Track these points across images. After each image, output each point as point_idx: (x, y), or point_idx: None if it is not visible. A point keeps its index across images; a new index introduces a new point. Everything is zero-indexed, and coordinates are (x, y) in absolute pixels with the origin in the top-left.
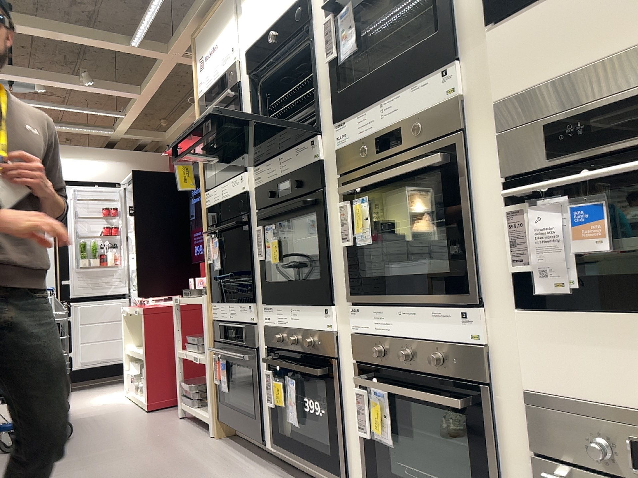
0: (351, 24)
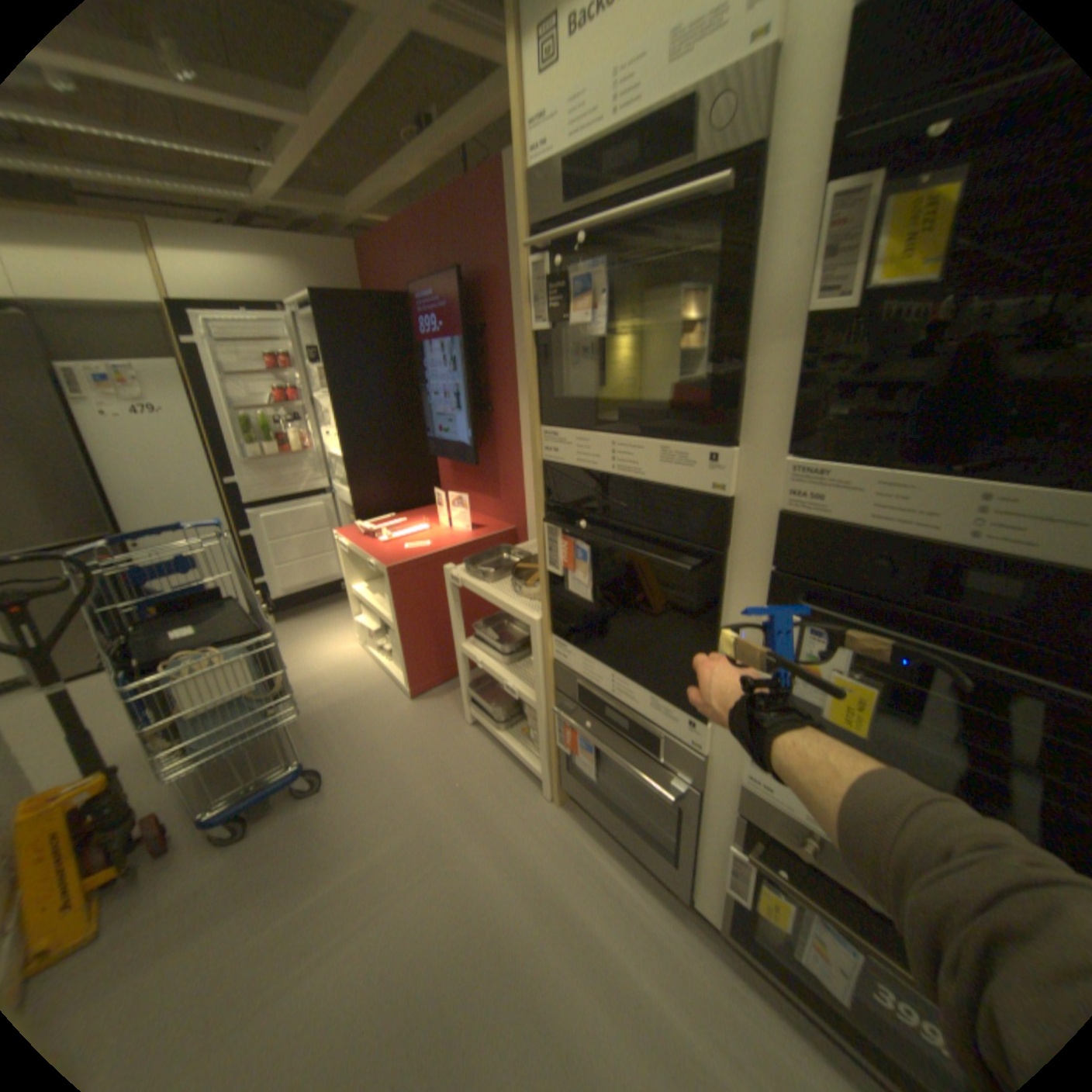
0: None
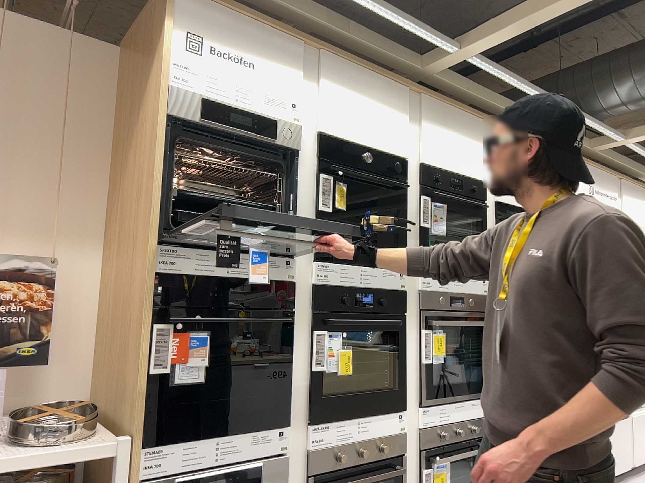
0: (439, 219)
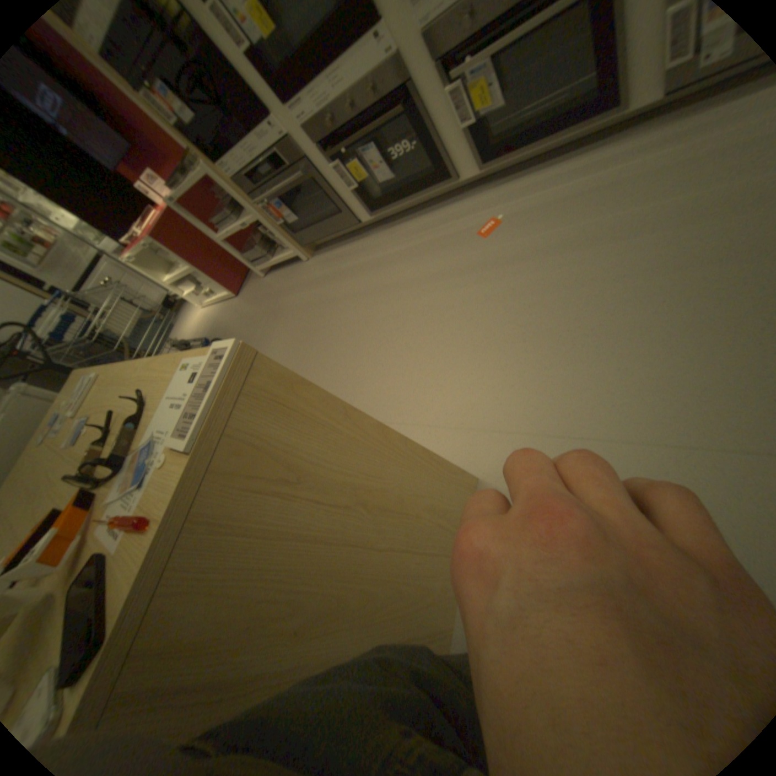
0: None
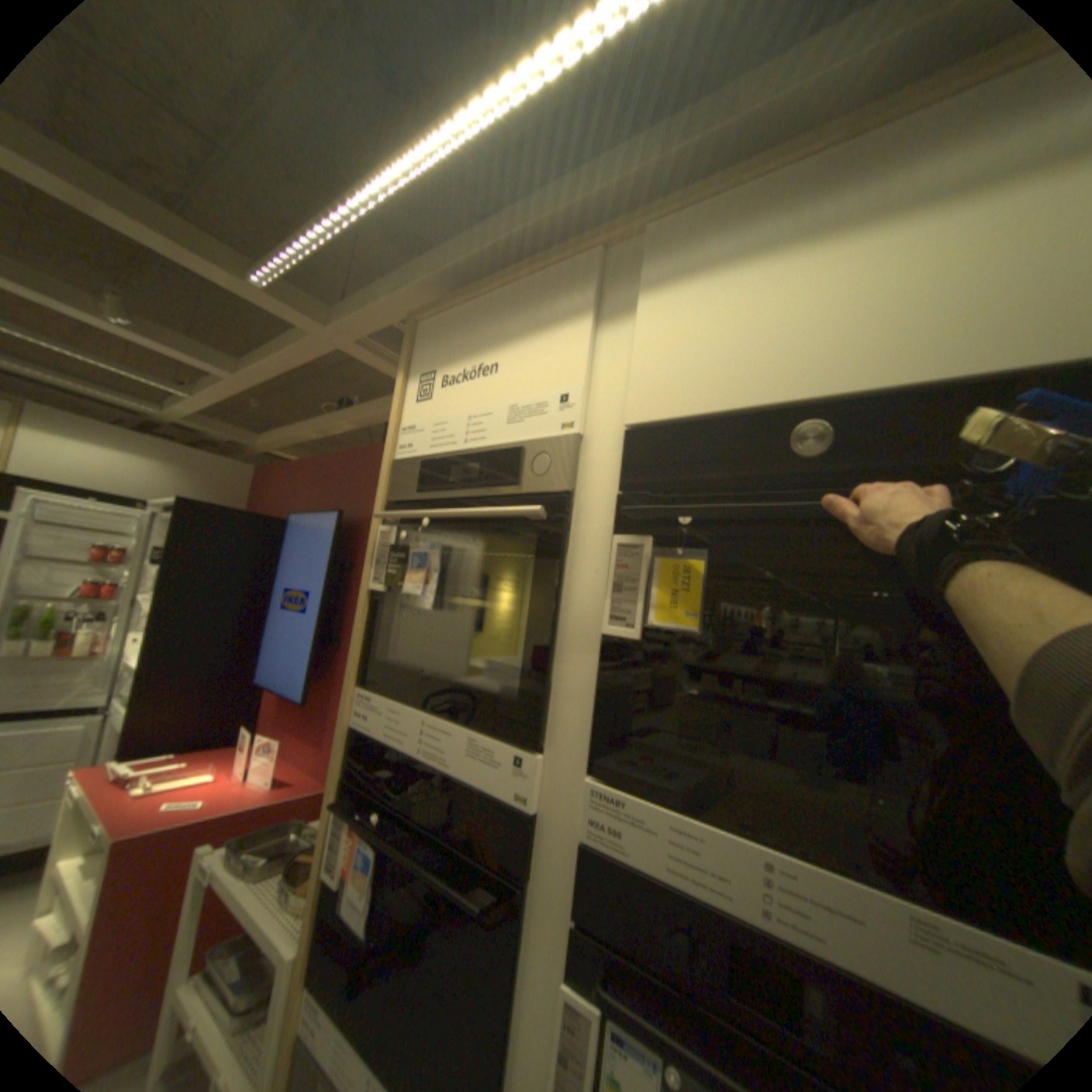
0: None
